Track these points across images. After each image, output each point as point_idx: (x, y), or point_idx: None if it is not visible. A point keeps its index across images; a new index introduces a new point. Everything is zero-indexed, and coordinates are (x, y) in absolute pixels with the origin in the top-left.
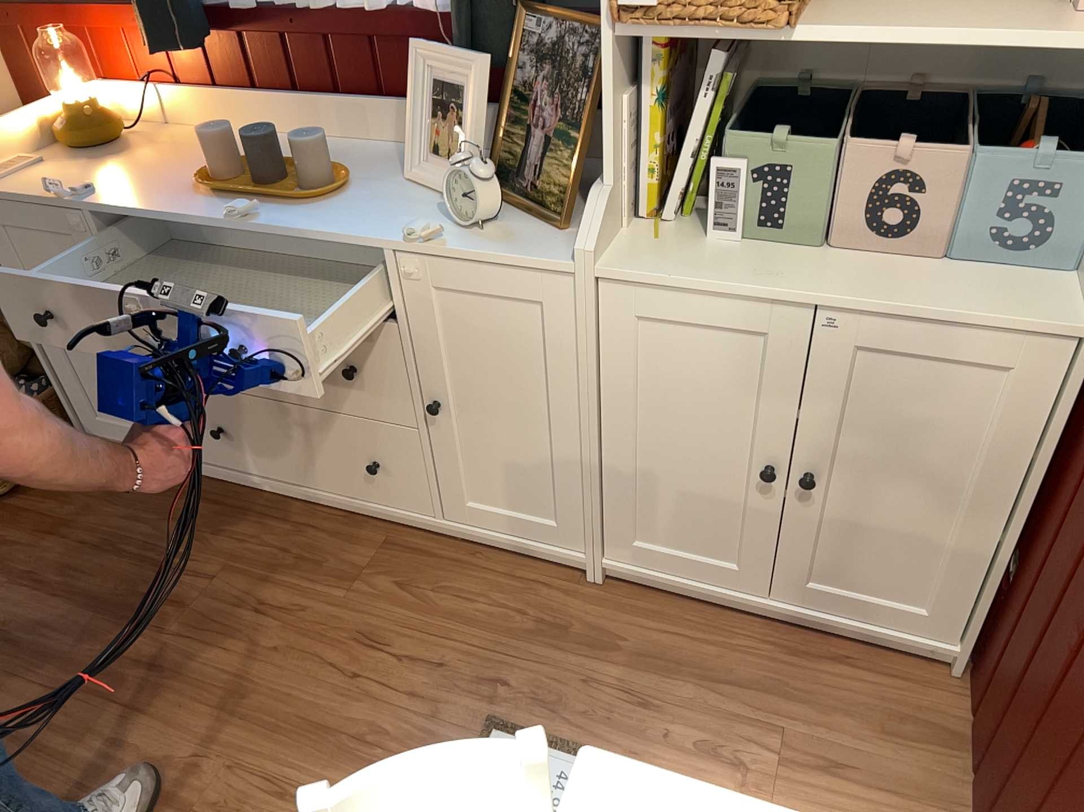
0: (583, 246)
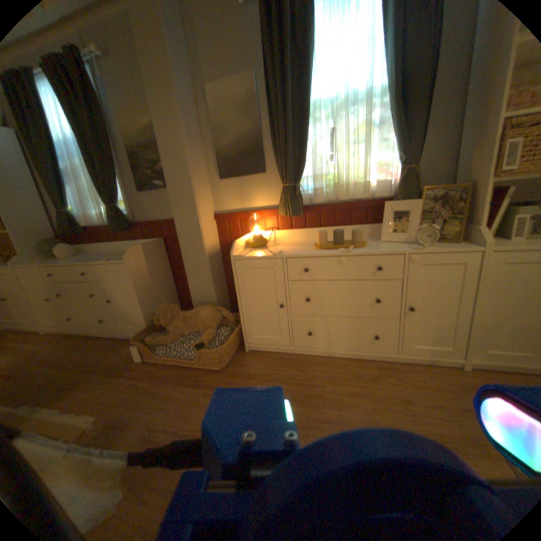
0: (487, 241)
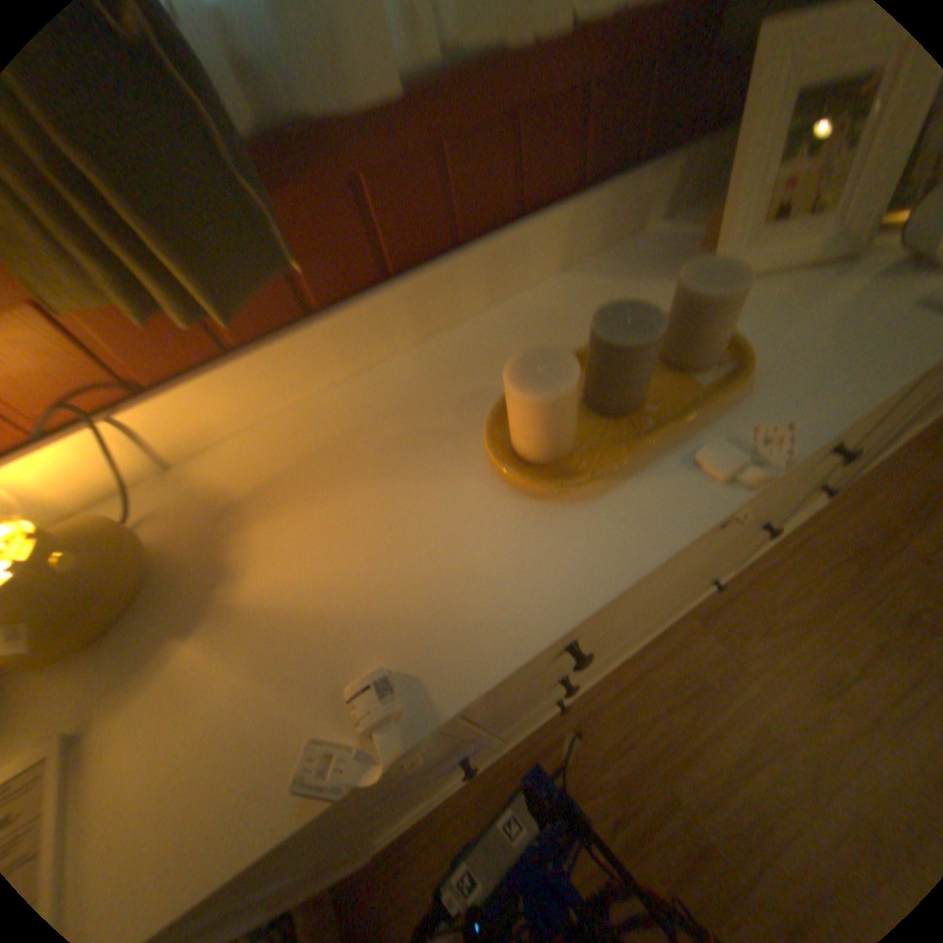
0: None
